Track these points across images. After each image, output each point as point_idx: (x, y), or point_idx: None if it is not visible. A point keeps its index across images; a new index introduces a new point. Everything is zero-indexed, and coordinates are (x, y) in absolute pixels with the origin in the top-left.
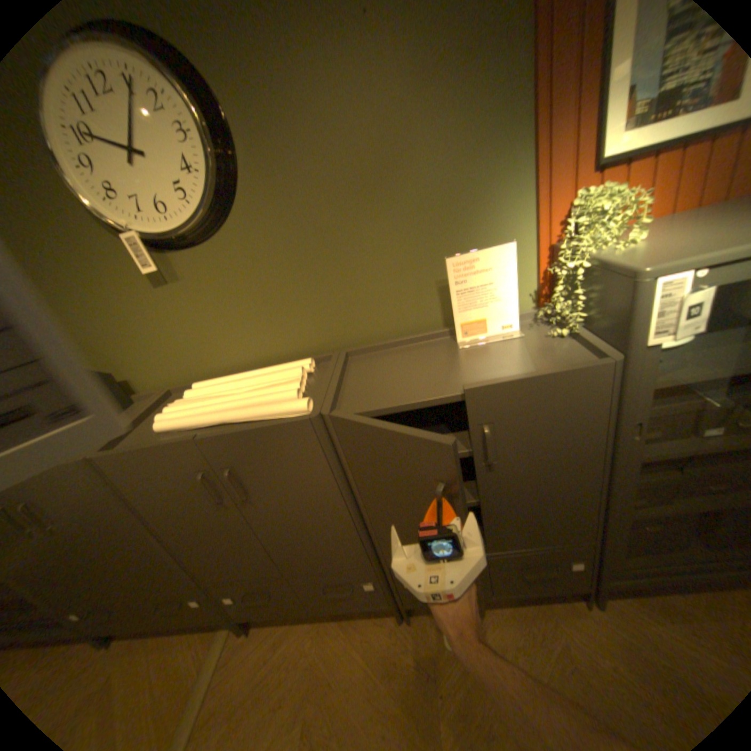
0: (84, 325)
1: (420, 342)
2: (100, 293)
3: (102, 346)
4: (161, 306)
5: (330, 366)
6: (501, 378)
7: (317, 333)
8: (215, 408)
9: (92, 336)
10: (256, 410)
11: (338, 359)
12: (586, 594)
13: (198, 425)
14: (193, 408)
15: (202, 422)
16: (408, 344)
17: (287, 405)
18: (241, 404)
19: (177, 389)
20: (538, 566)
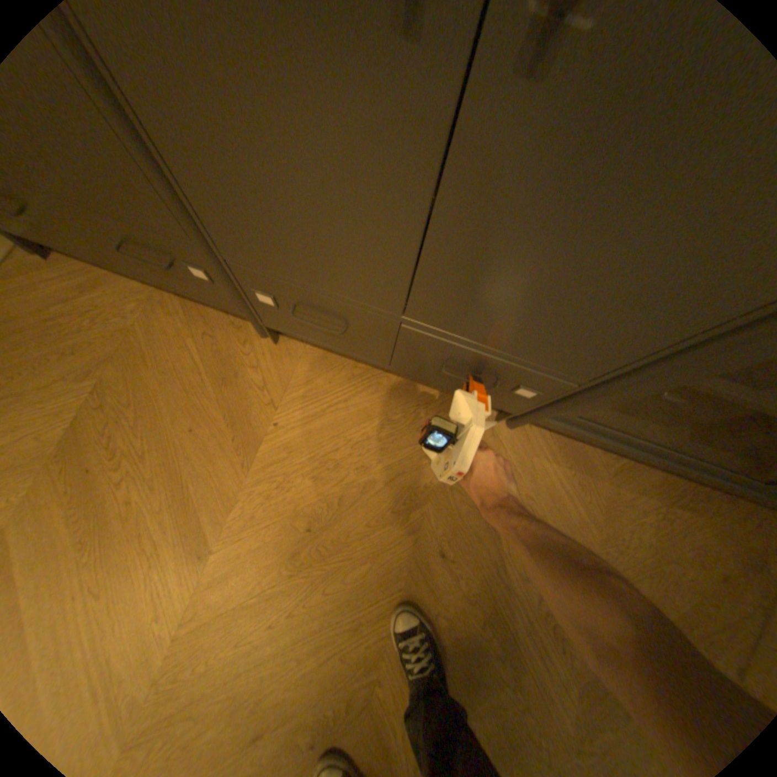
0: None
1: None
2: None
3: None
4: None
5: None
6: None
7: None
8: None
9: None
10: None
11: None
12: (508, 411)
13: None
14: None
15: None
16: None
17: None
18: None
19: None
20: (474, 365)
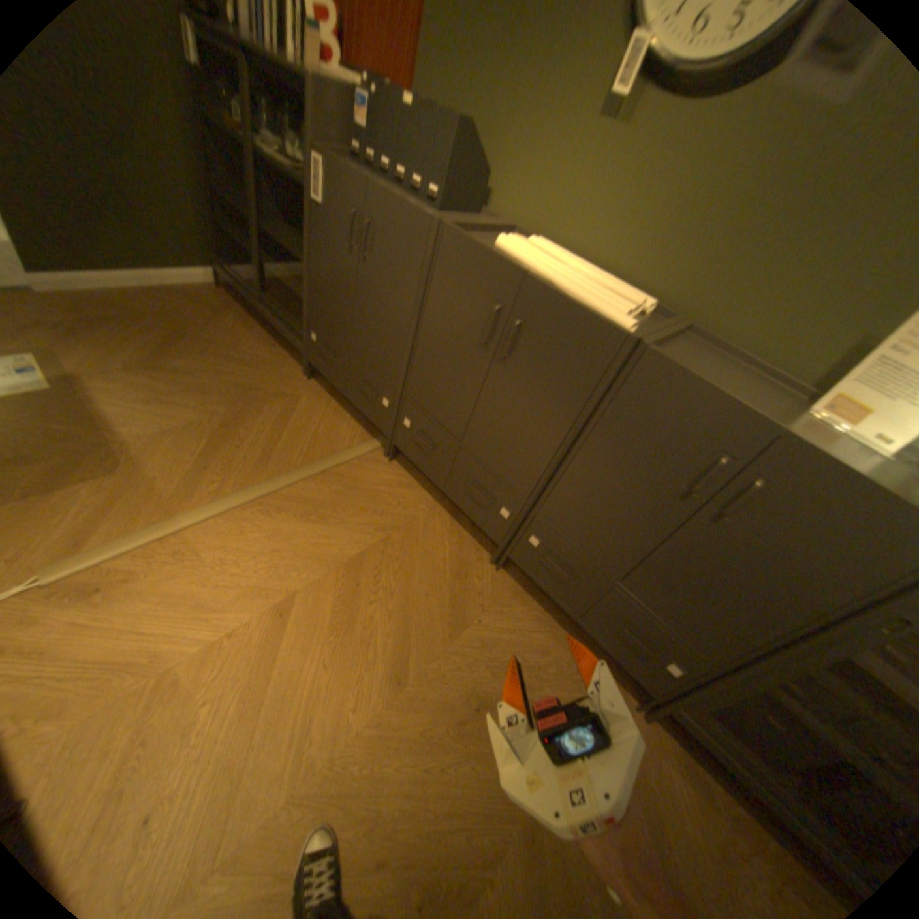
0: (512, 107)
1: (774, 377)
2: (554, 84)
3: (506, 141)
4: (588, 138)
5: (669, 322)
6: (836, 455)
7: (687, 284)
8: (553, 267)
9: (508, 123)
10: (588, 294)
11: (682, 322)
12: (653, 697)
13: (532, 267)
14: (534, 253)
15: (538, 268)
16: (760, 368)
17: (617, 312)
18: (576, 281)
19: (522, 232)
20: (647, 635)
